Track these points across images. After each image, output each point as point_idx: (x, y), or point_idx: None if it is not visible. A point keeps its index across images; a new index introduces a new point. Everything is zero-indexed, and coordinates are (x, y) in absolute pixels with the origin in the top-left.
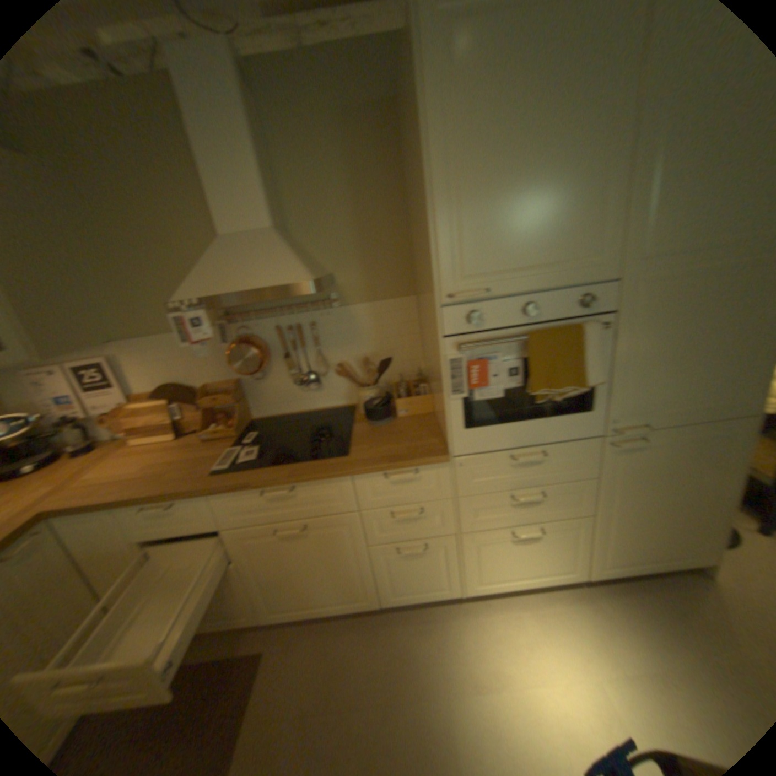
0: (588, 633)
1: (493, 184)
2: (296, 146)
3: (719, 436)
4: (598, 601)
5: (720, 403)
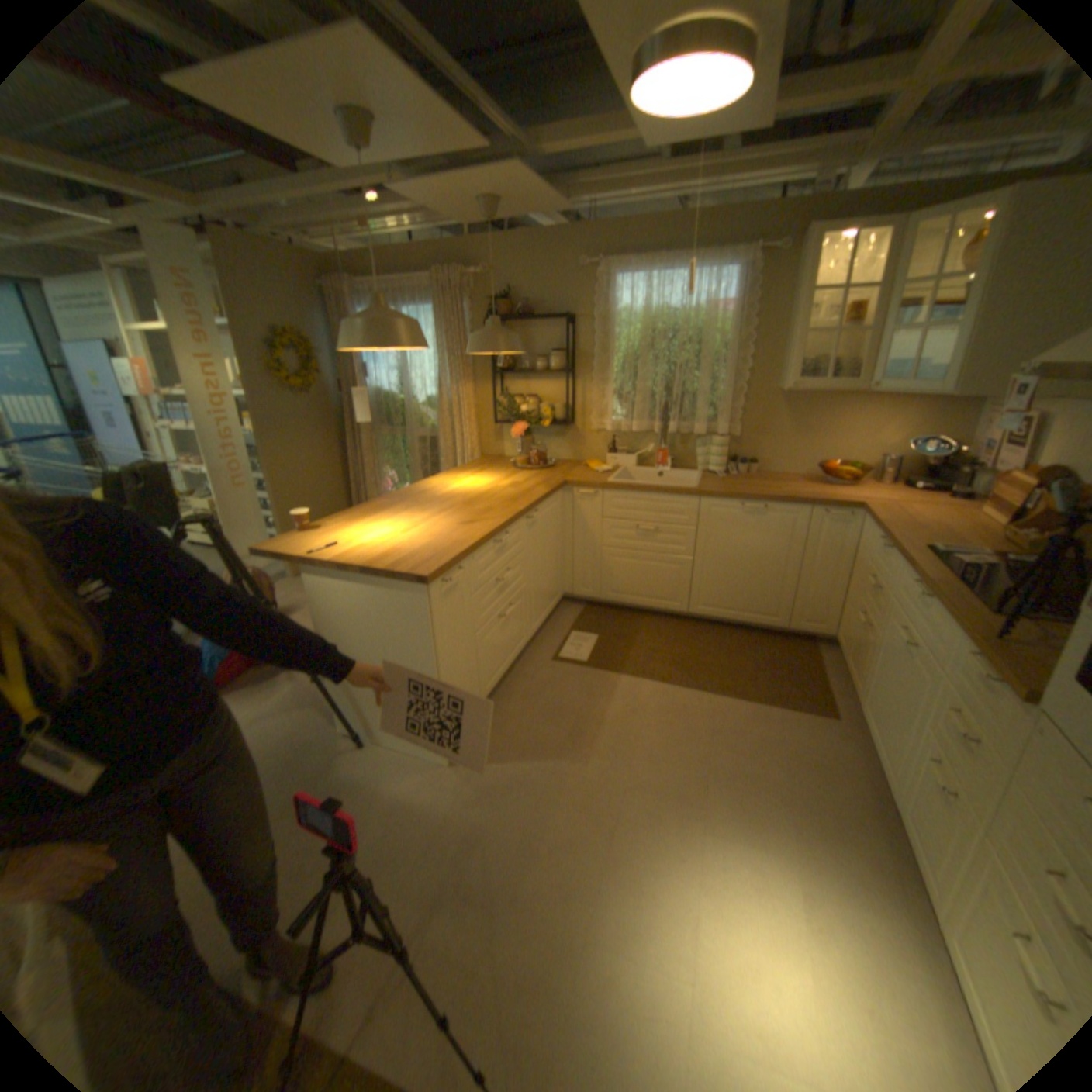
0: None
1: None
2: None
3: None
4: None
5: None
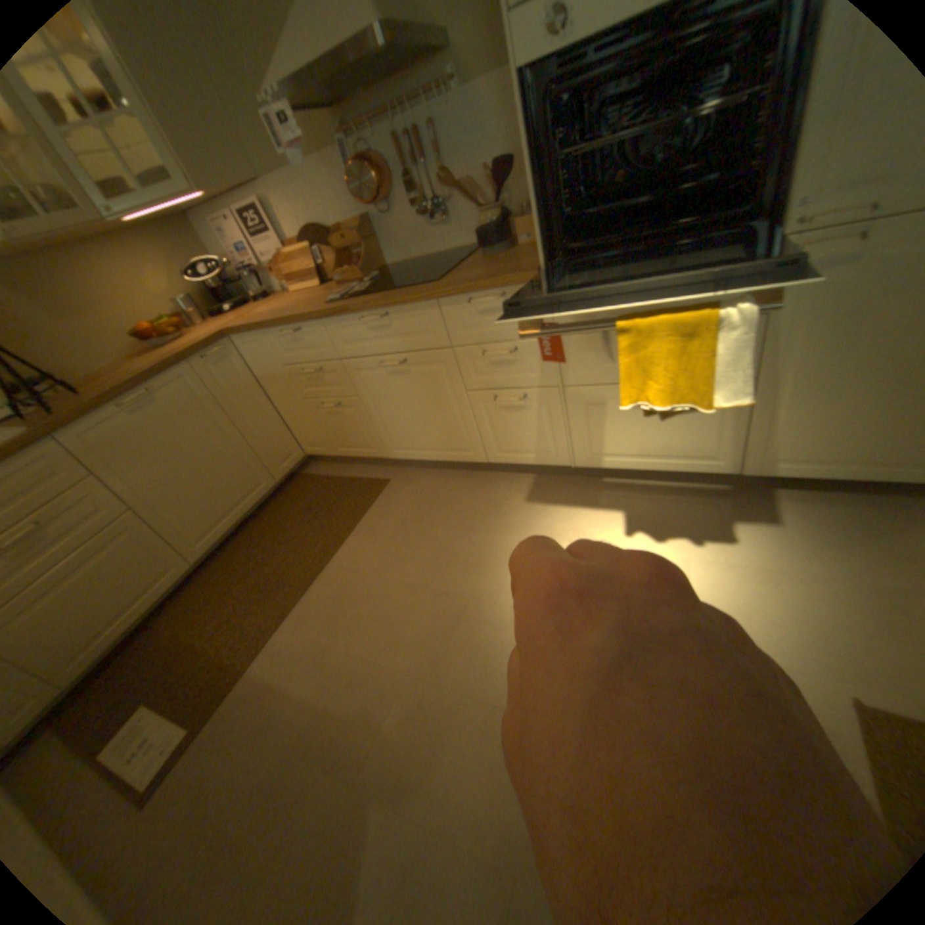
0: (709, 523)
1: None
2: None
3: None
4: (747, 500)
5: None
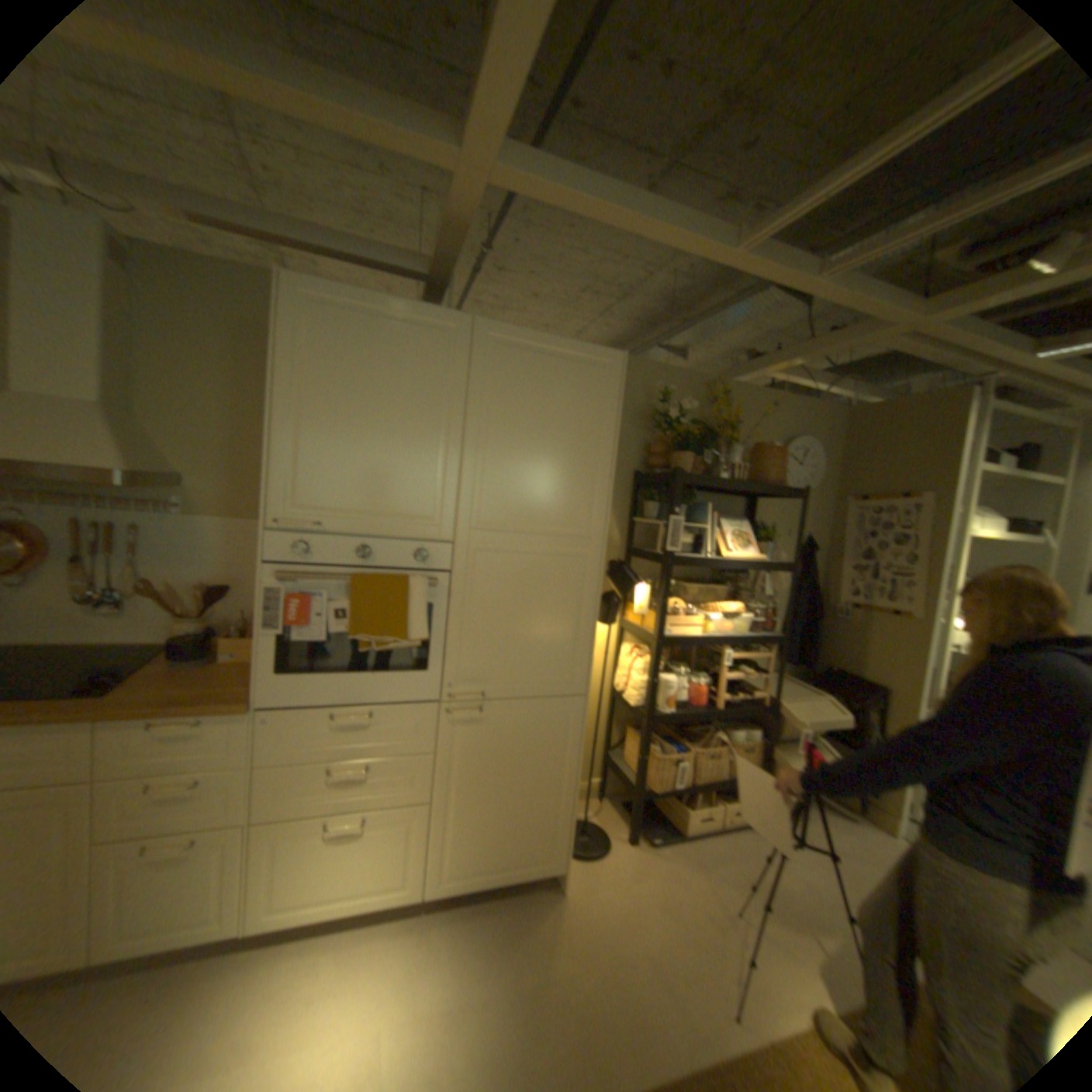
0: (397, 973)
1: (335, 434)
2: (171, 337)
3: (552, 714)
4: (429, 933)
5: (550, 679)
